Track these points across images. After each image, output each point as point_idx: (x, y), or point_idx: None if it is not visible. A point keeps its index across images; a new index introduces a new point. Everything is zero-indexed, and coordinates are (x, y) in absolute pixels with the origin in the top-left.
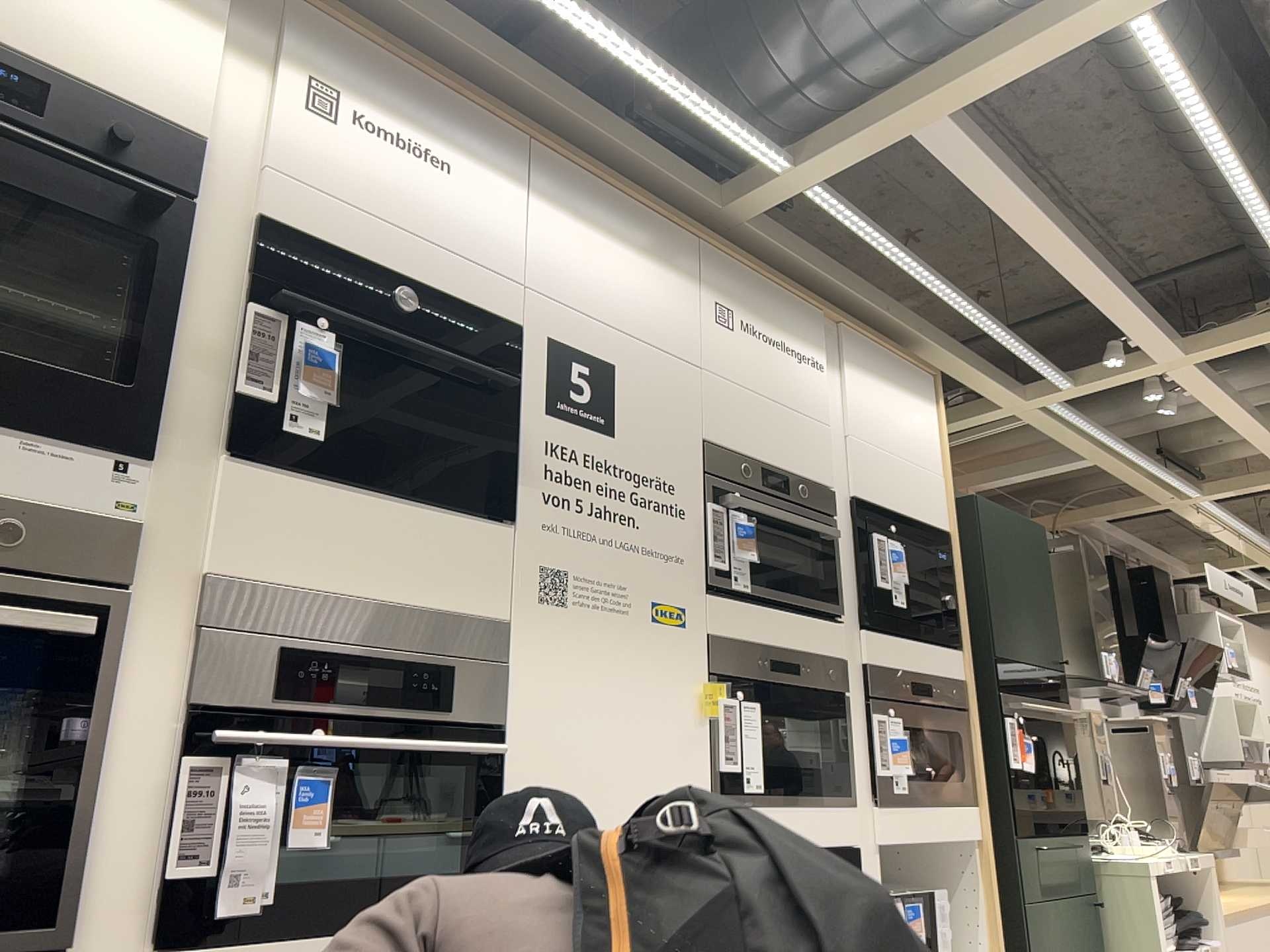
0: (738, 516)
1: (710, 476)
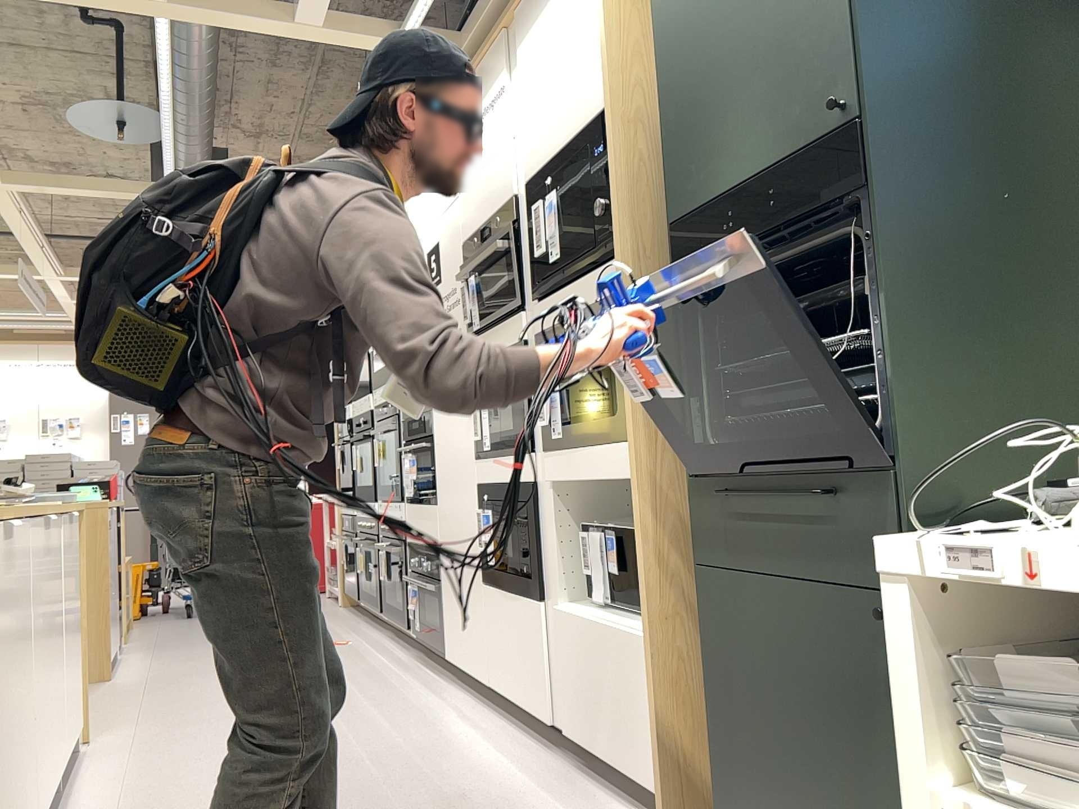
0: (475, 277)
1: (470, 259)
